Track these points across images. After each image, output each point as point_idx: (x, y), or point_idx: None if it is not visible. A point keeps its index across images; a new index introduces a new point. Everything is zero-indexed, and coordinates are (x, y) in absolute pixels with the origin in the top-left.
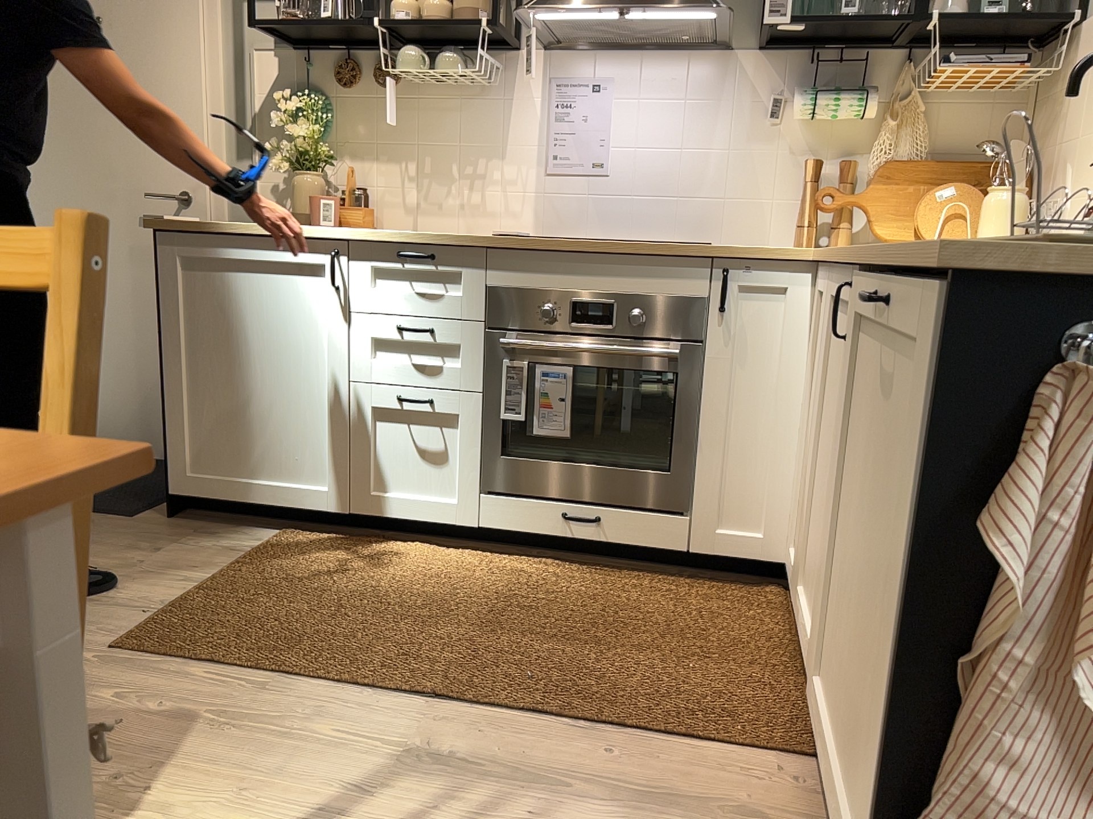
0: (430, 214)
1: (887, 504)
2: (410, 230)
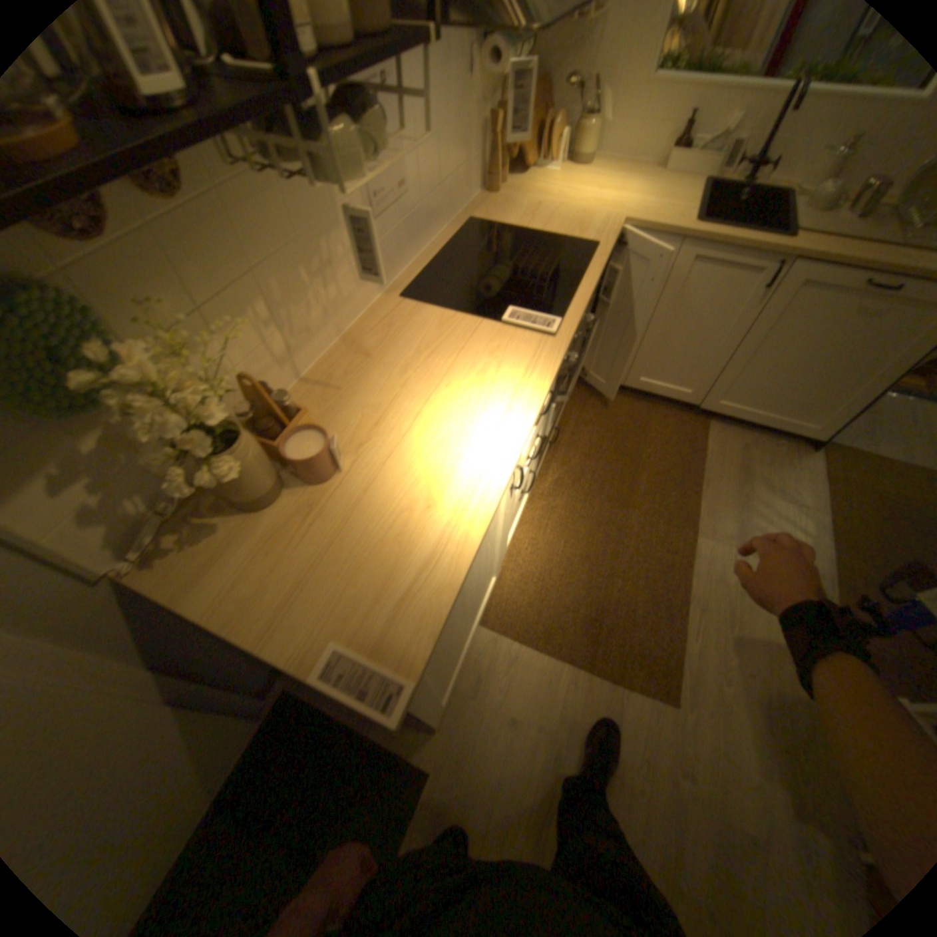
0: (302, 346)
1: (847, 345)
2: (297, 380)
